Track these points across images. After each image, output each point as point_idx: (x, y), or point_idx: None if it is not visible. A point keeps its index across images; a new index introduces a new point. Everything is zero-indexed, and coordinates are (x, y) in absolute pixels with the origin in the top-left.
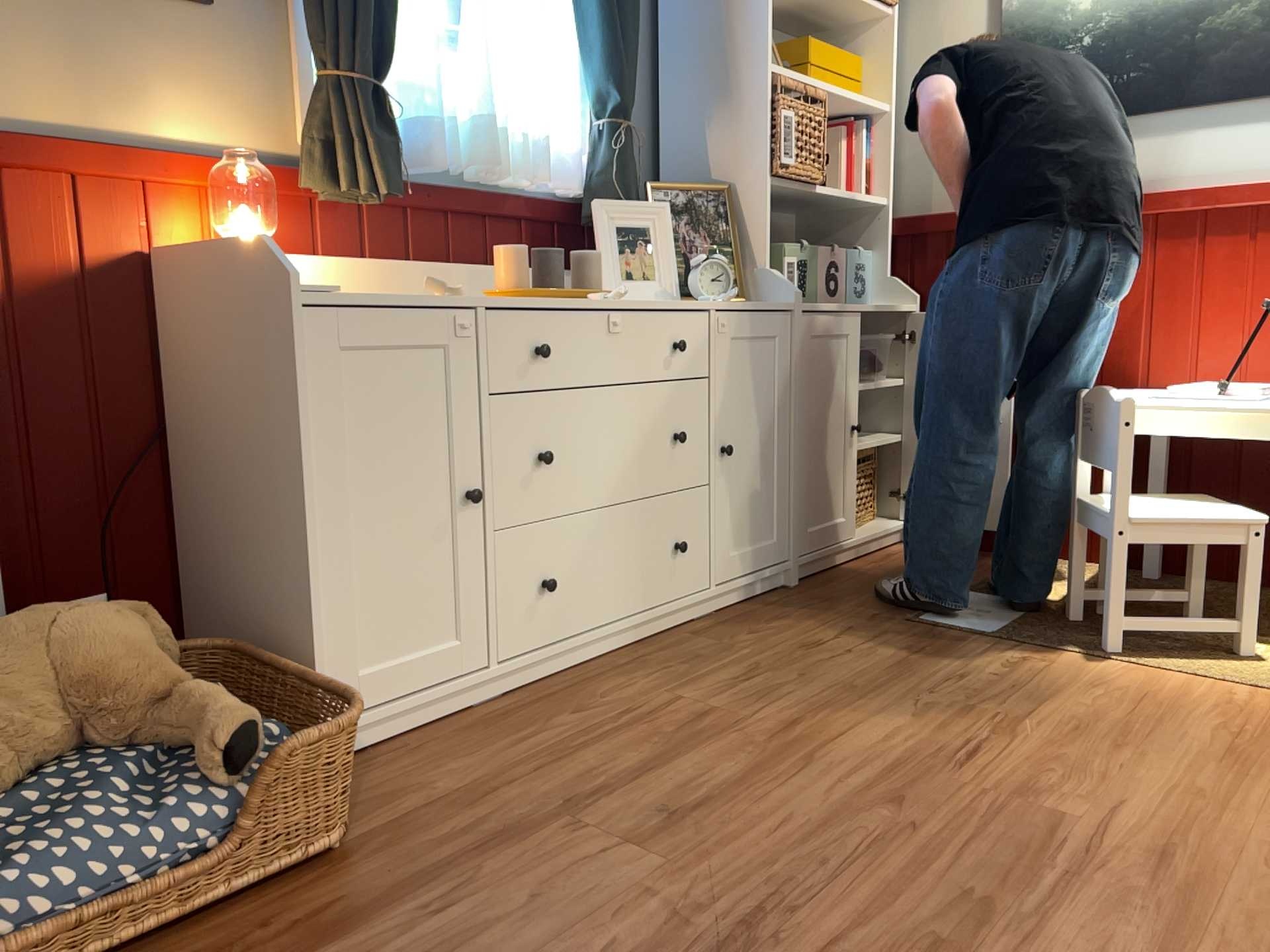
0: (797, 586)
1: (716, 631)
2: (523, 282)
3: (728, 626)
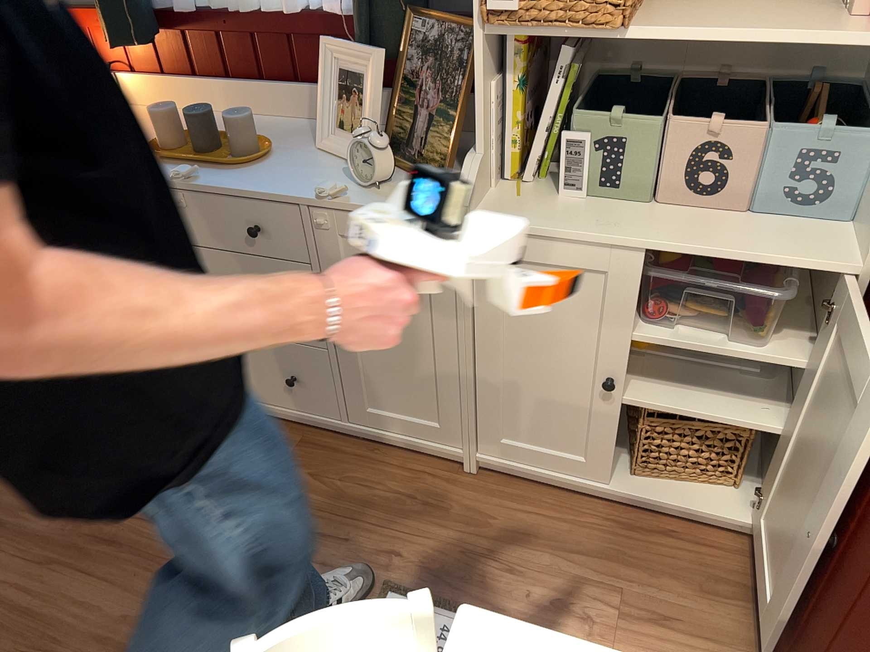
0: (473, 472)
1: (315, 451)
2: (172, 143)
3: (331, 454)
